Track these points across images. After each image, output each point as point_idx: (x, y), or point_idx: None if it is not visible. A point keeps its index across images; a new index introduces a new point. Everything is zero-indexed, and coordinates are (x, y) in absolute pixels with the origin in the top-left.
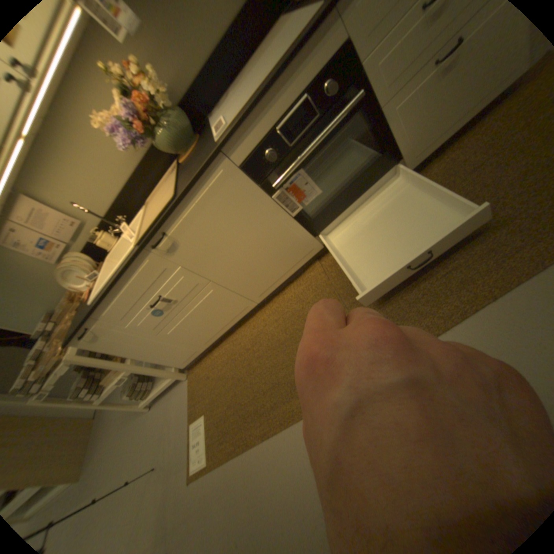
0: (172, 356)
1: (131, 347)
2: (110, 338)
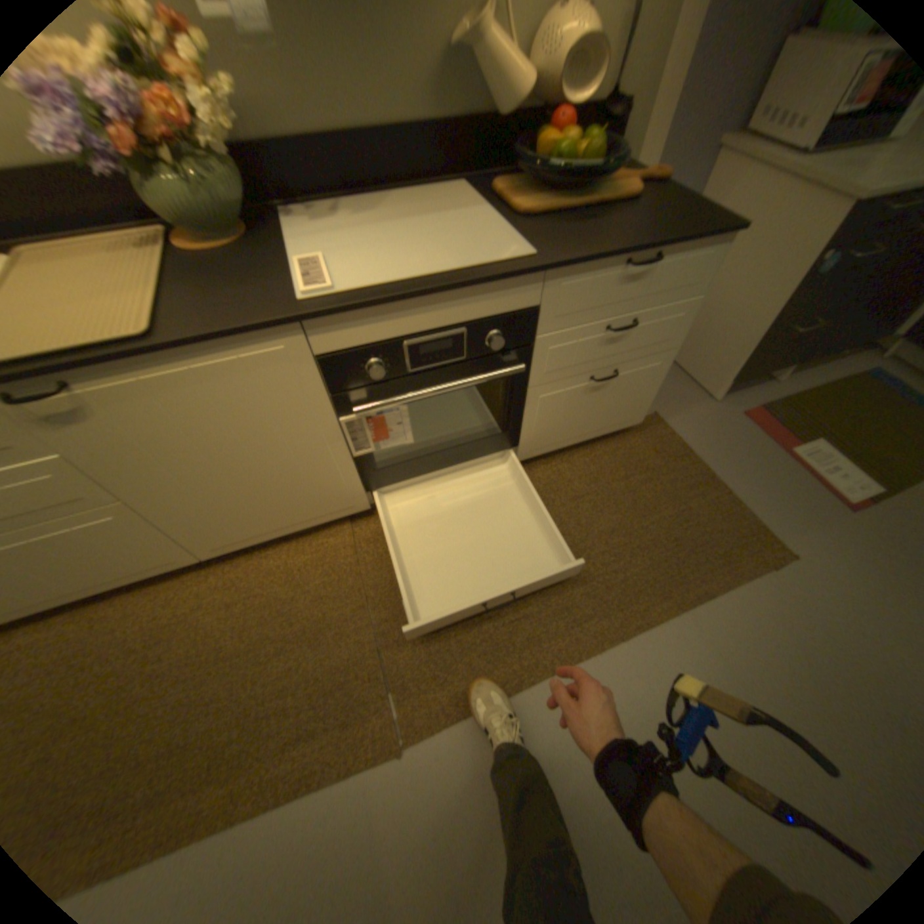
0: None
1: None
2: None
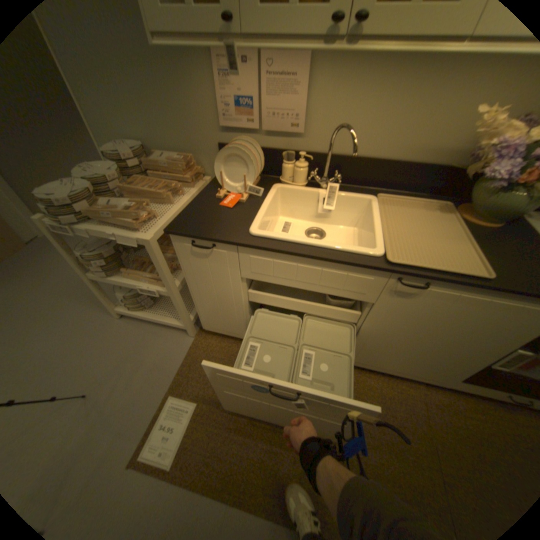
0: (218, 319)
1: (210, 287)
2: (211, 268)
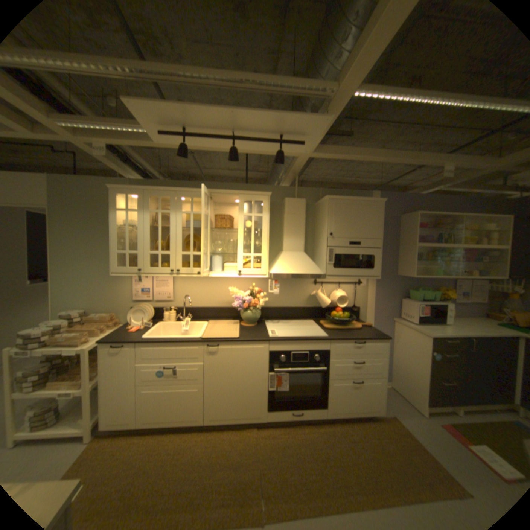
0: (114, 411)
1: (114, 378)
2: (118, 362)
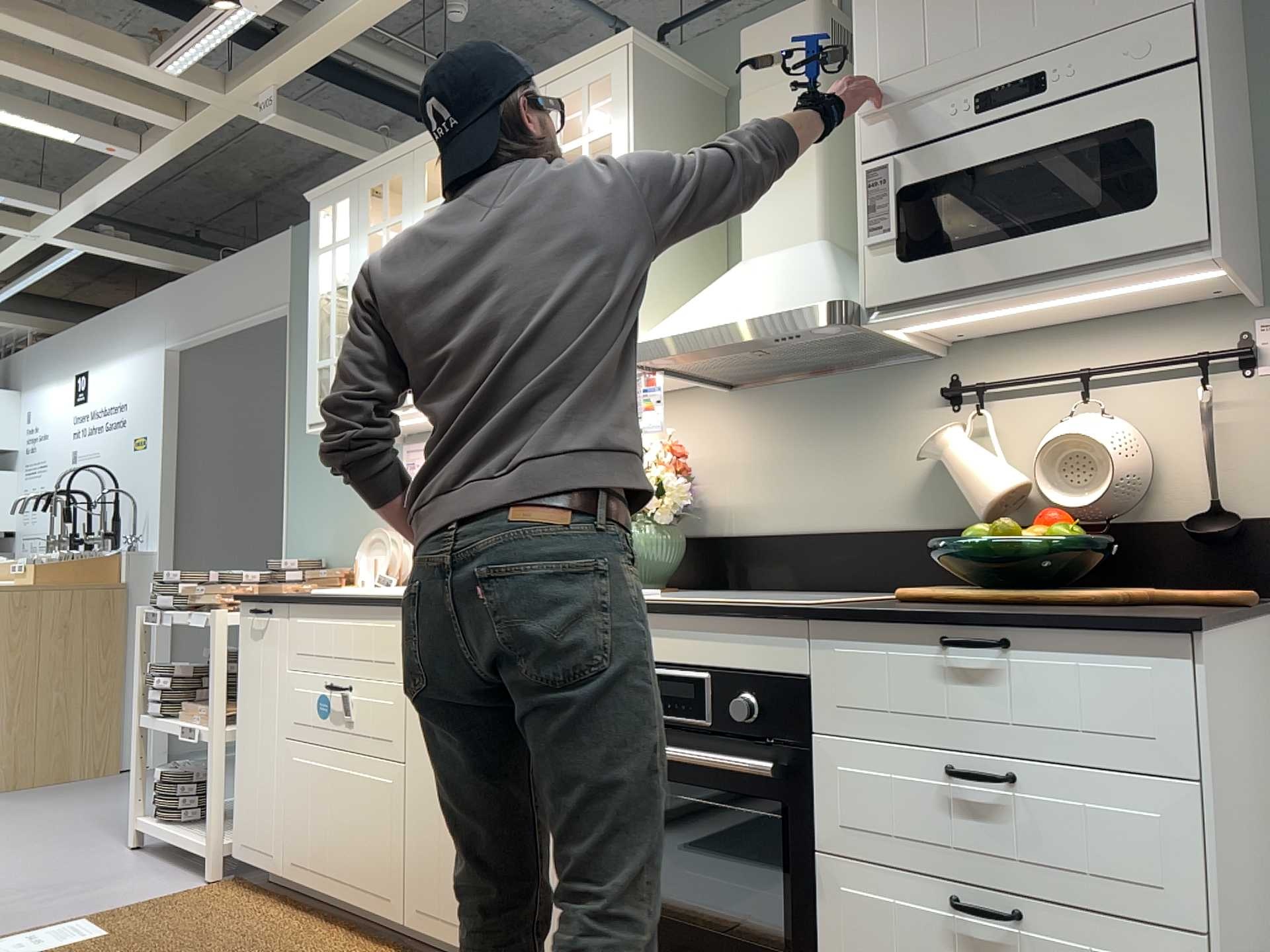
0: (253, 805)
1: (256, 706)
2: (263, 657)
